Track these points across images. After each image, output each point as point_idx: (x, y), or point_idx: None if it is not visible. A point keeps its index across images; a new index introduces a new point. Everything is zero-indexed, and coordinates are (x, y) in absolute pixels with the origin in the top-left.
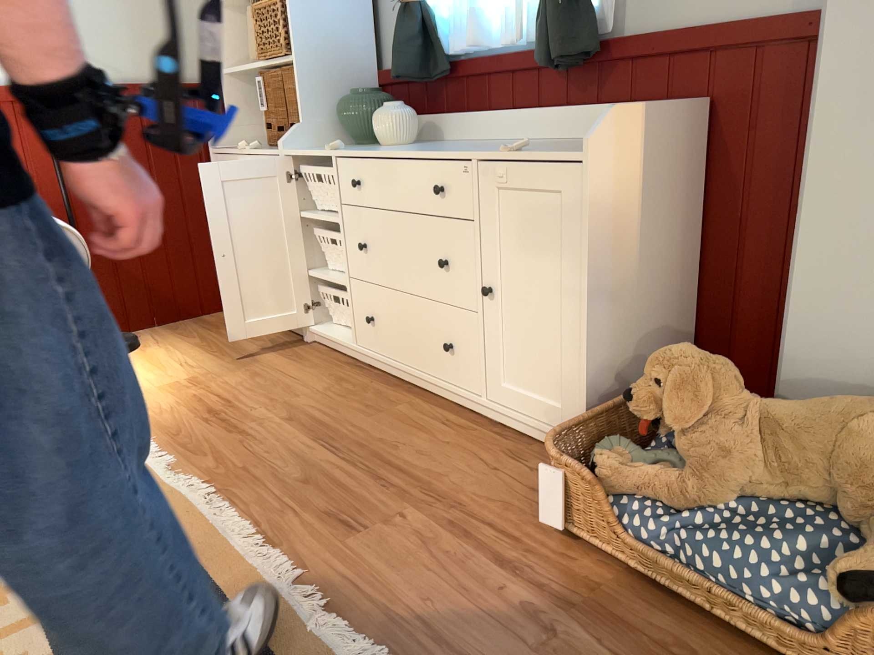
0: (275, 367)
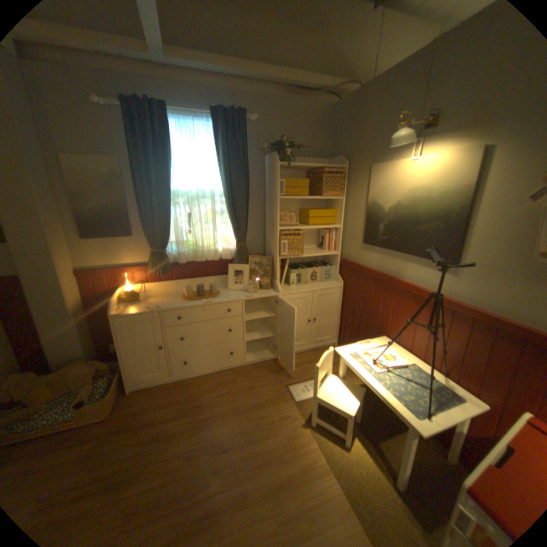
0: None
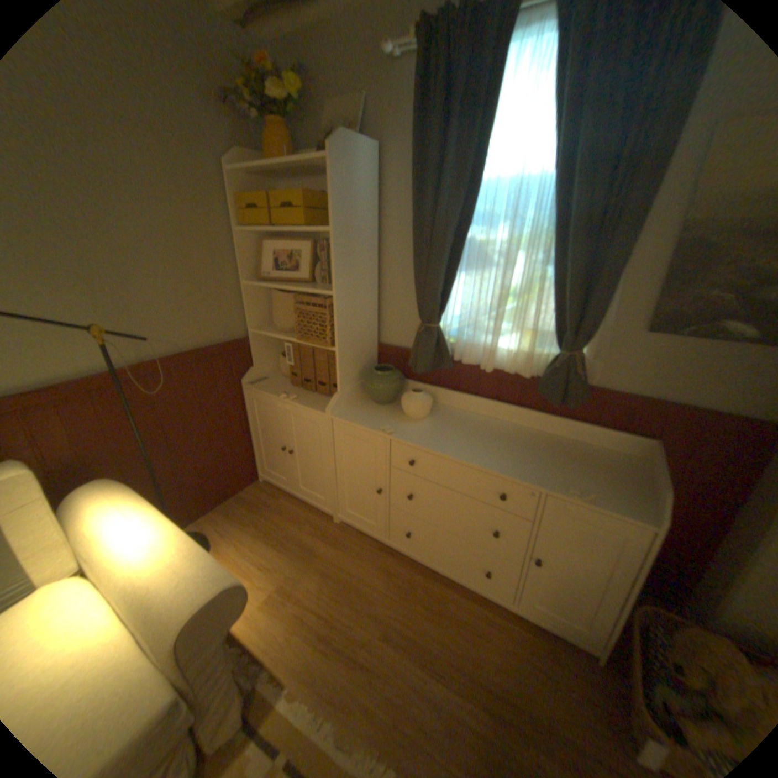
0: (332, 561)
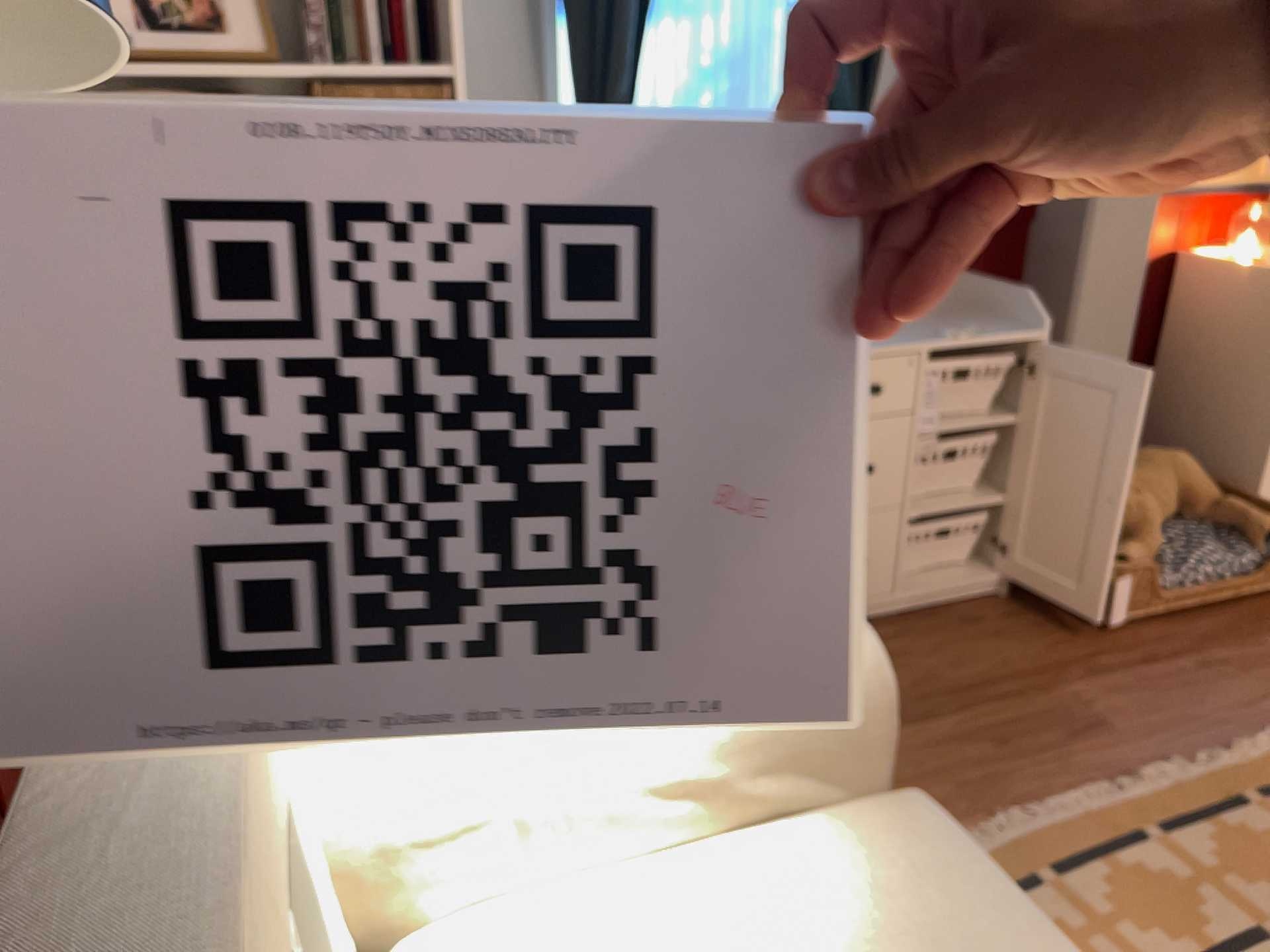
0: None
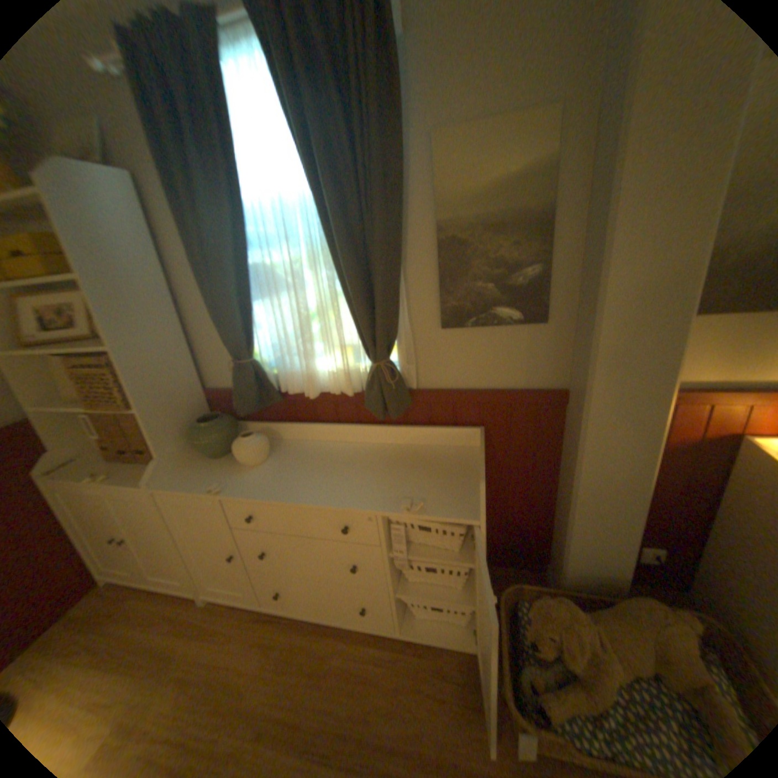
0: (194, 659)
